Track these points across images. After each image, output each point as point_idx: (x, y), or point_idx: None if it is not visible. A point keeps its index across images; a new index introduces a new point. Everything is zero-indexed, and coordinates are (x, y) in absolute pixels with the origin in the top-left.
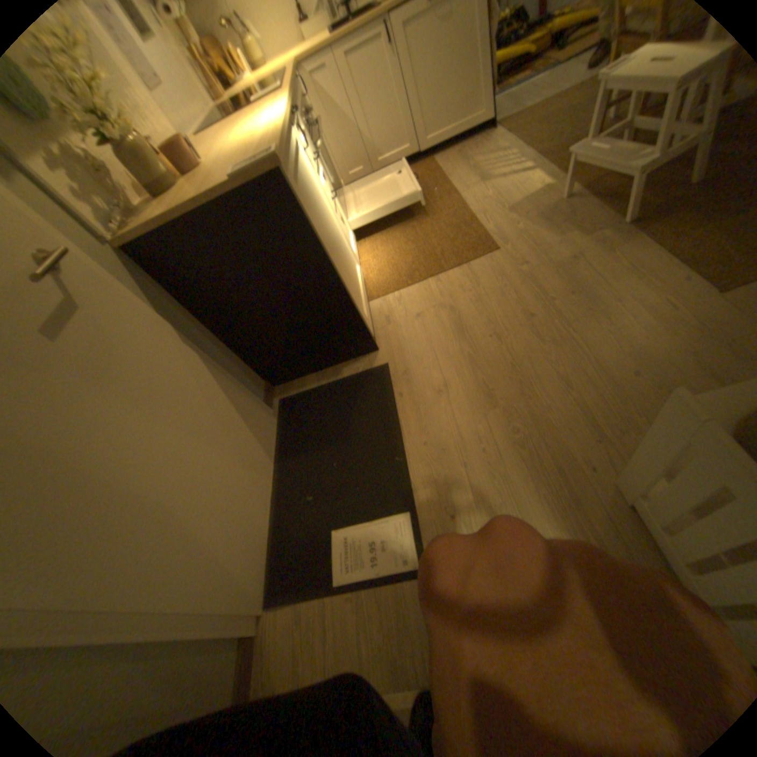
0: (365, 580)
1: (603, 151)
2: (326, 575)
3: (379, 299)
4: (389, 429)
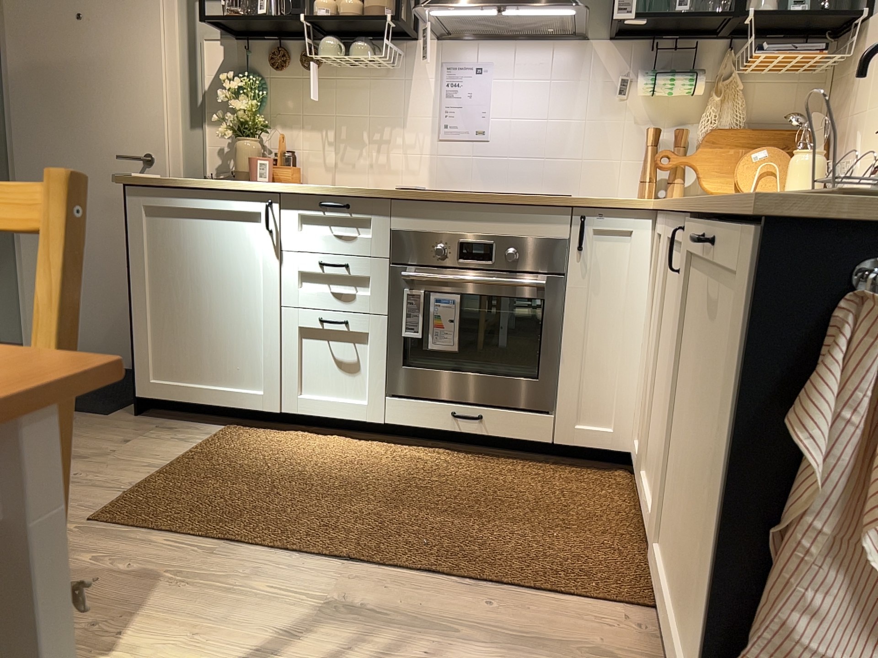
0: None
1: None
2: None
3: (216, 428)
4: None
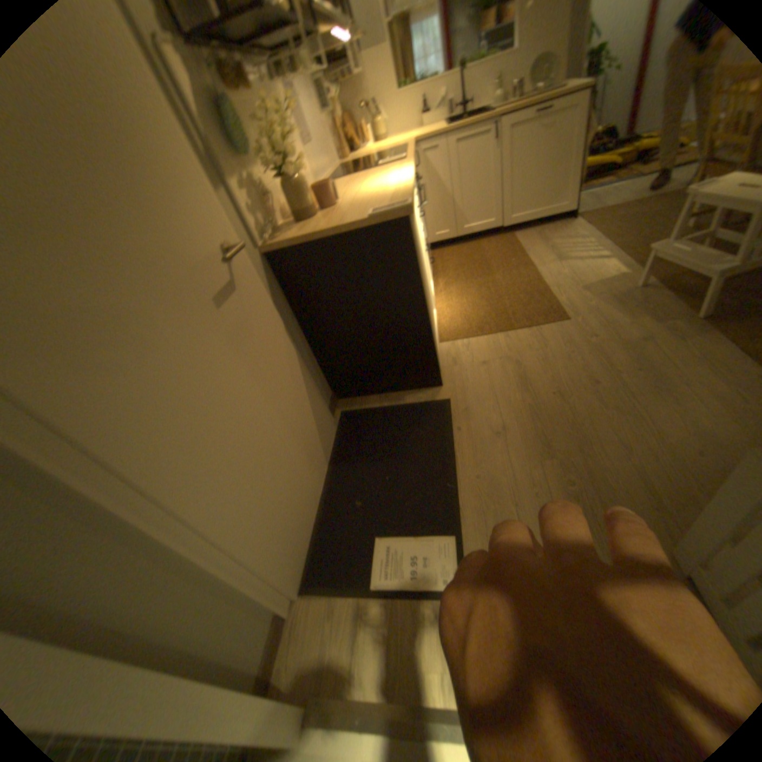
0: (403, 590)
1: (679, 253)
2: (364, 578)
3: (447, 342)
4: (443, 457)
